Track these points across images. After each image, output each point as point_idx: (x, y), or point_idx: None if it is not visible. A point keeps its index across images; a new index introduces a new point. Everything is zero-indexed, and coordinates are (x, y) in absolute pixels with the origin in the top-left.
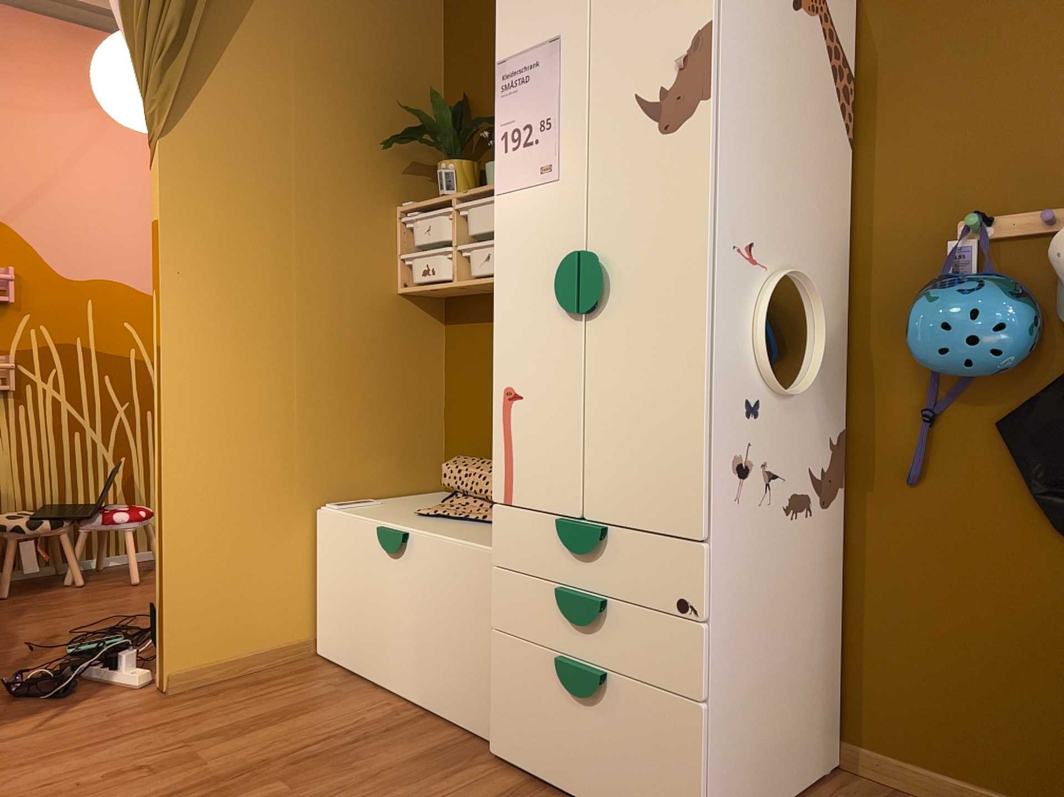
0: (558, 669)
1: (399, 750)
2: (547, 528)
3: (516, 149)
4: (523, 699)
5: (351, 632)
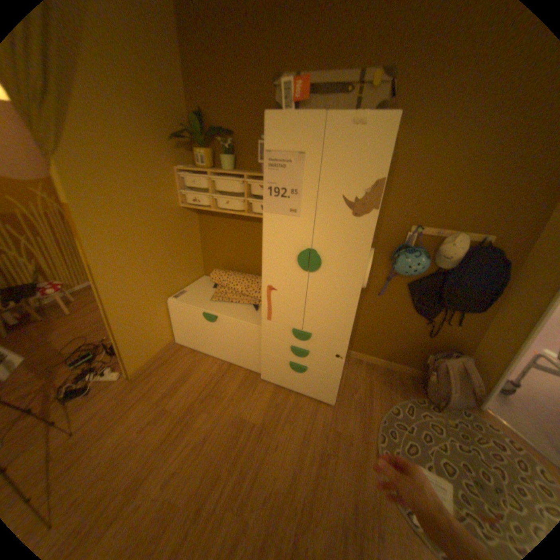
0: (289, 364)
1: (232, 384)
2: (286, 329)
3: (276, 196)
4: (274, 368)
5: (192, 339)
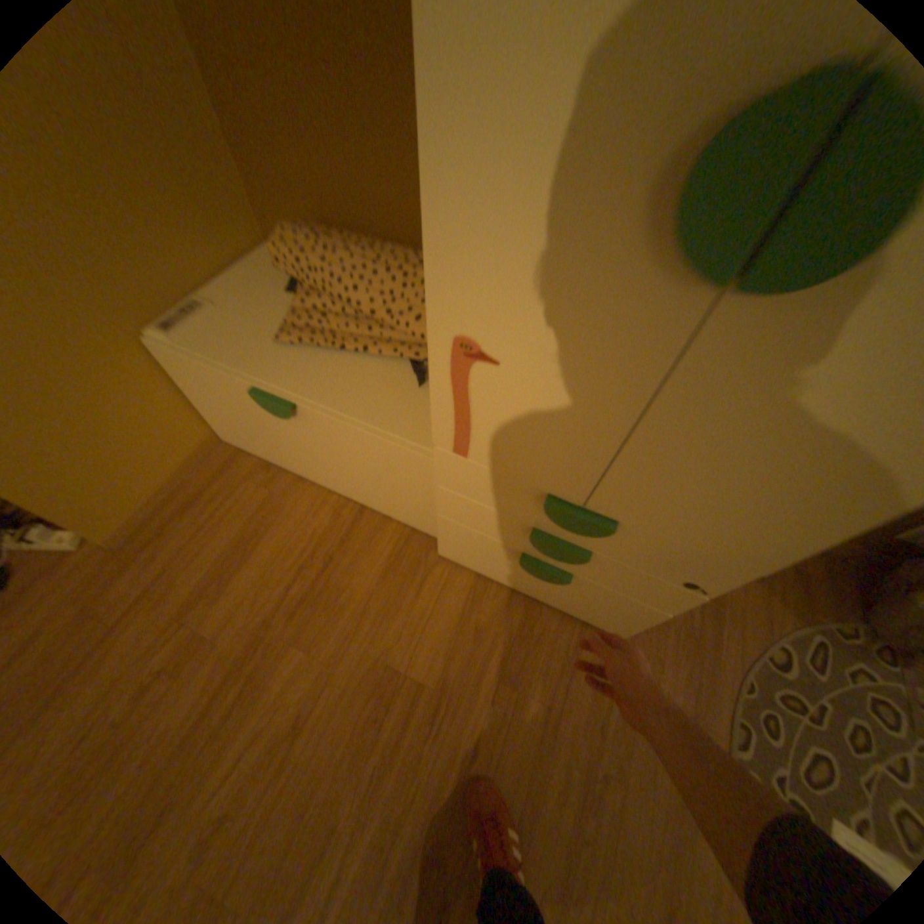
0: (518, 557)
1: (365, 566)
2: (521, 489)
3: None
4: (474, 550)
5: (256, 443)
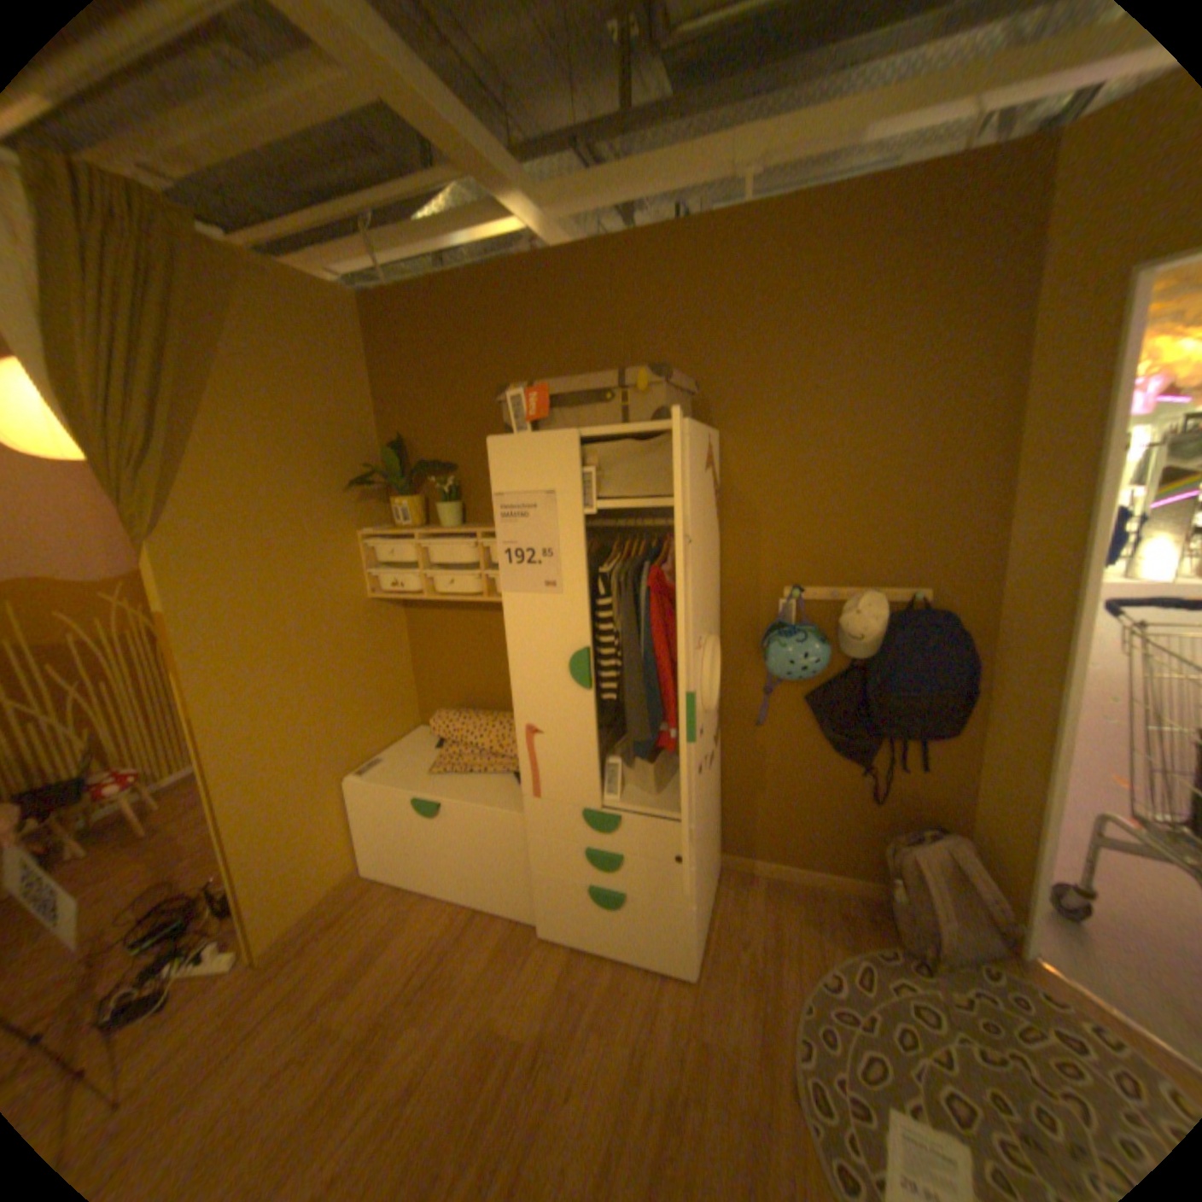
0: (589, 893)
1: (475, 956)
2: (571, 813)
3: (520, 563)
4: (561, 908)
5: (394, 863)
